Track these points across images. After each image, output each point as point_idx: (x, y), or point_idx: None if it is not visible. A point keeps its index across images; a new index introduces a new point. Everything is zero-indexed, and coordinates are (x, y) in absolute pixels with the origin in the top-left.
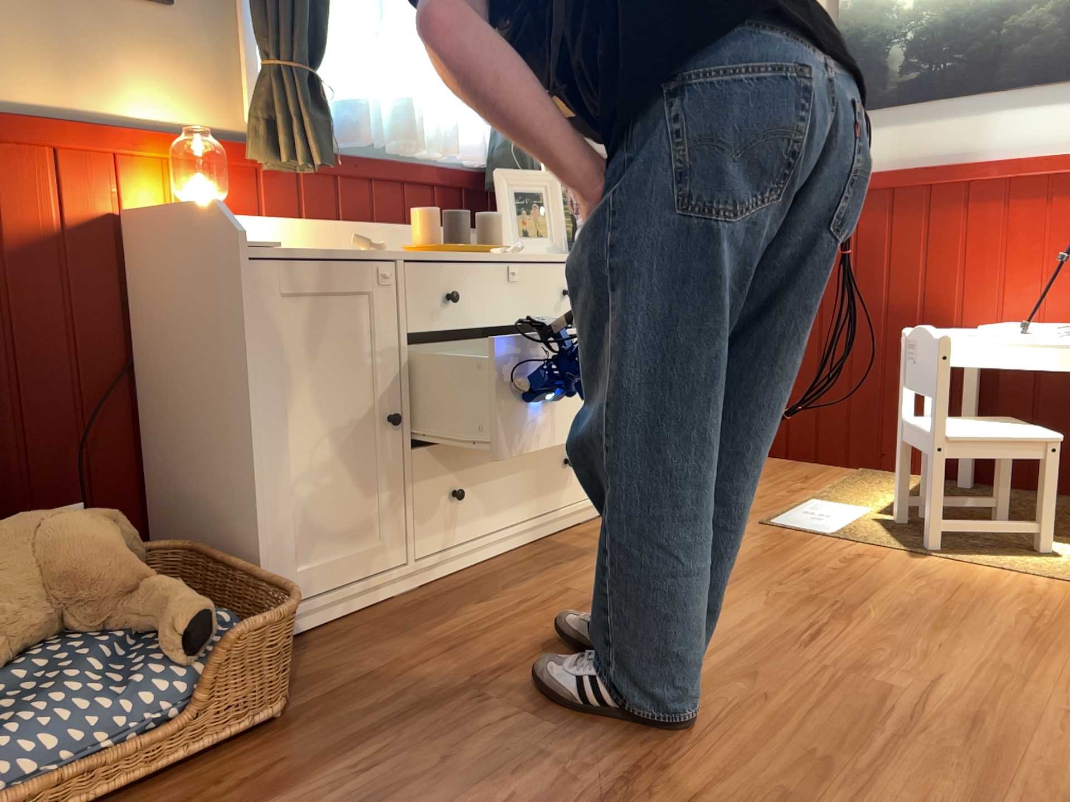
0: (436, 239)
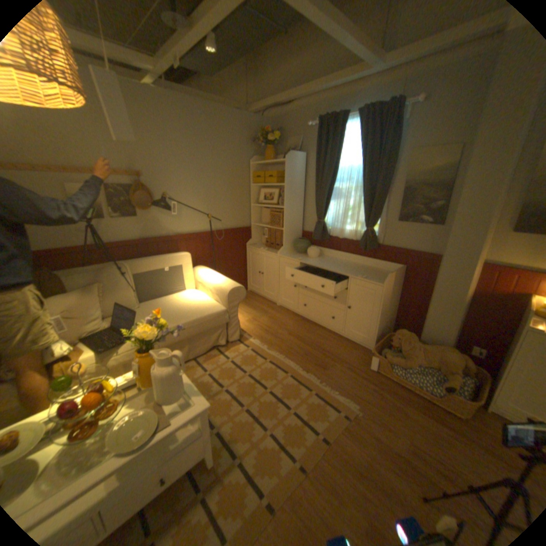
0: None
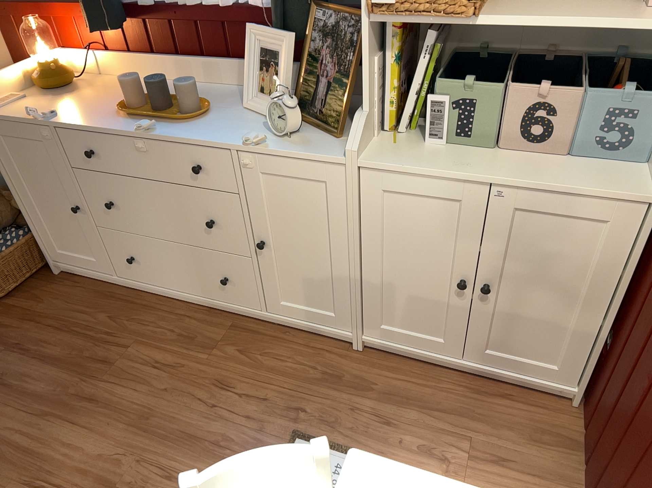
0: (138, 105)
